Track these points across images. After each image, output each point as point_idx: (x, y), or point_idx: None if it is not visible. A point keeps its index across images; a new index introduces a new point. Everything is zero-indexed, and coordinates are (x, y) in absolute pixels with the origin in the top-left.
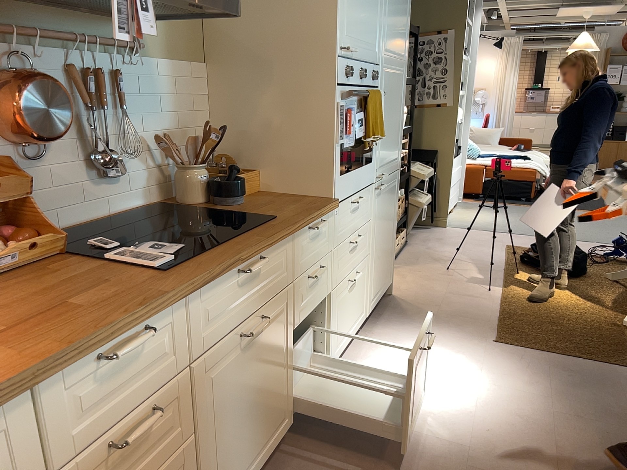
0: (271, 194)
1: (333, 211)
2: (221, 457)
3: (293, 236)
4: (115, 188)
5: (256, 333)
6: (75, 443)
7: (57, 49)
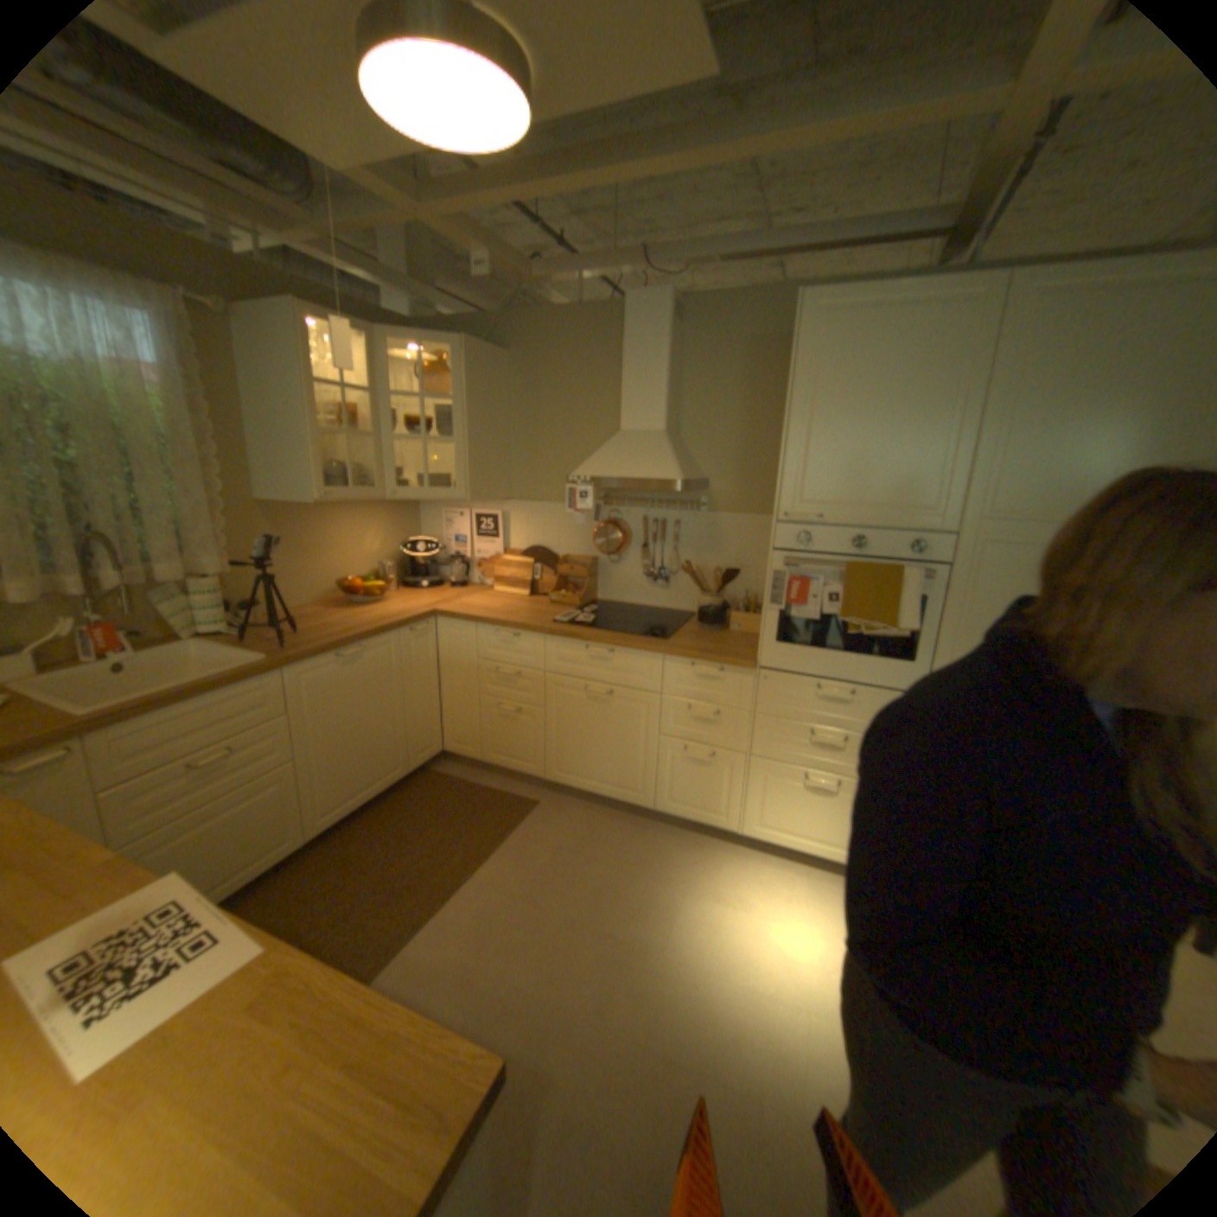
0: (752, 640)
1: (755, 673)
2: (564, 746)
3: (662, 659)
4: (663, 593)
5: (606, 700)
6: (487, 656)
7: (640, 508)
